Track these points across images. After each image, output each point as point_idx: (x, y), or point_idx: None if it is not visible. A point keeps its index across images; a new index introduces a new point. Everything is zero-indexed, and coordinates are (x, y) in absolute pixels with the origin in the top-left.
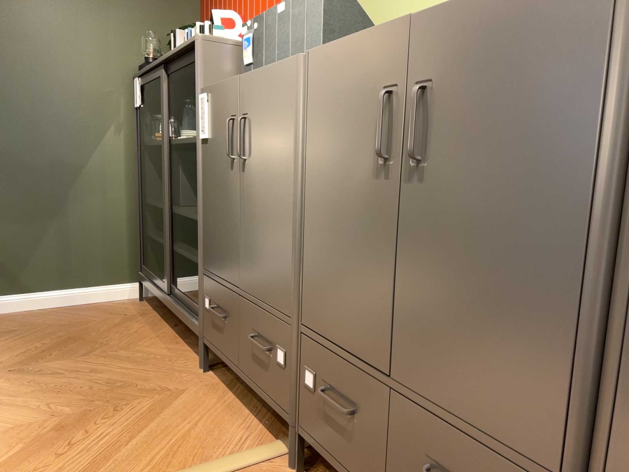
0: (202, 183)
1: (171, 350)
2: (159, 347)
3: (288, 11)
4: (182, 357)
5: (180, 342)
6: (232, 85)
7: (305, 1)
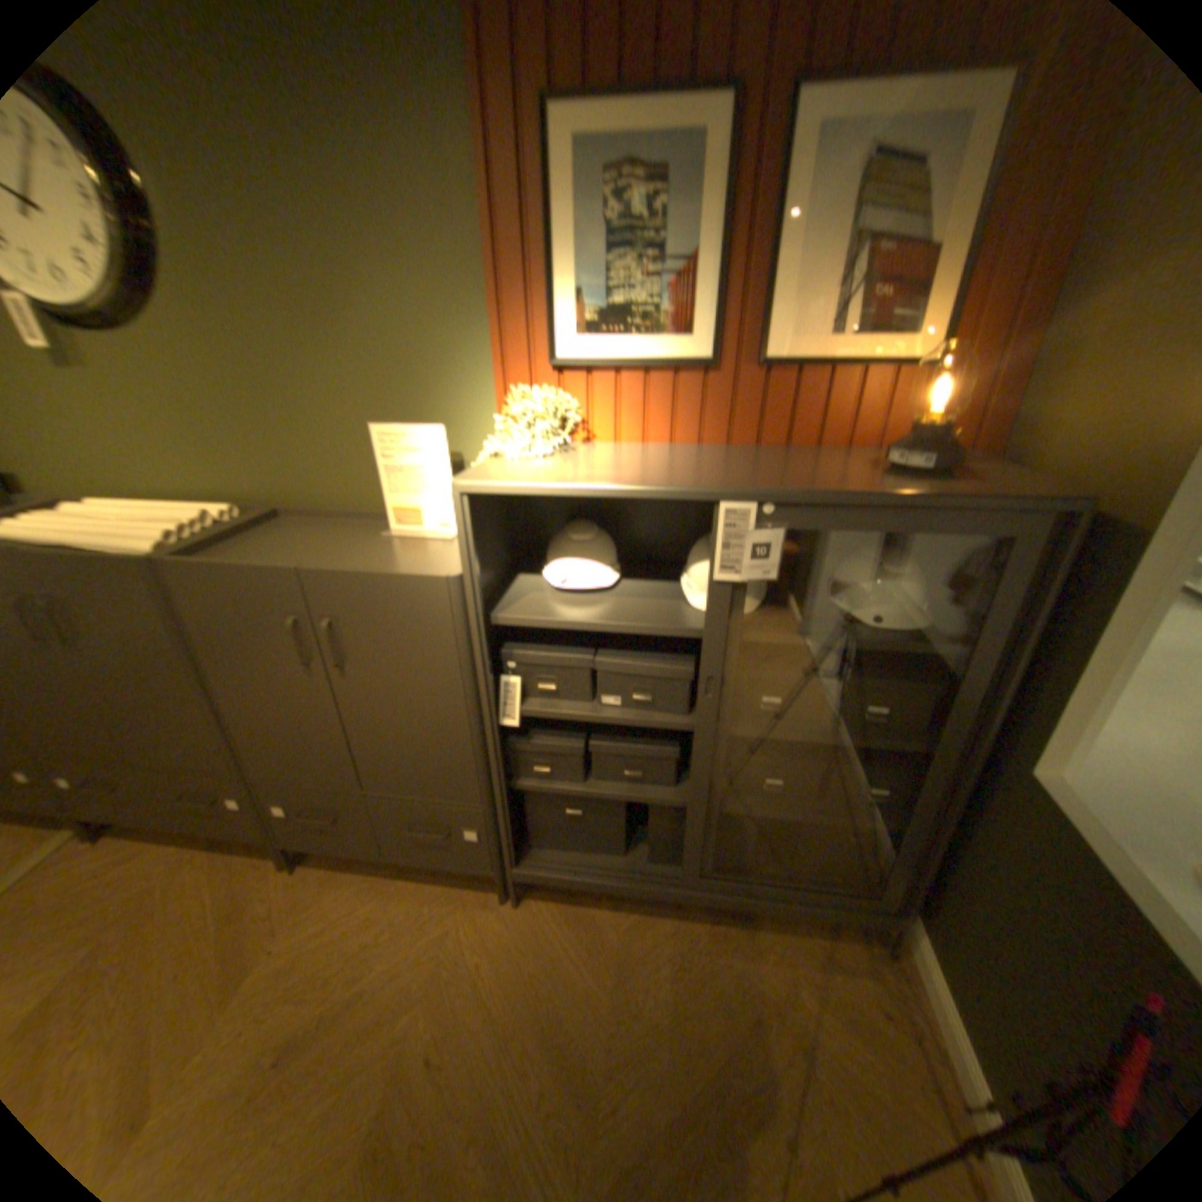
0: None
1: None
2: None
3: None
4: None
5: None
6: None
7: None
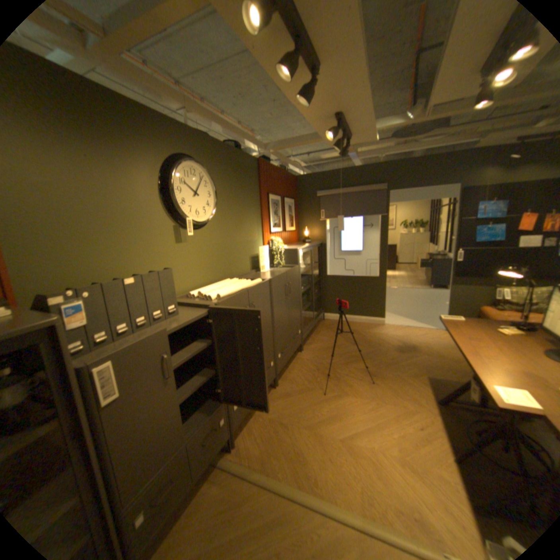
0: (108, 442)
1: None
2: None
3: (139, 281)
4: None
5: None
6: (158, 335)
7: (159, 277)
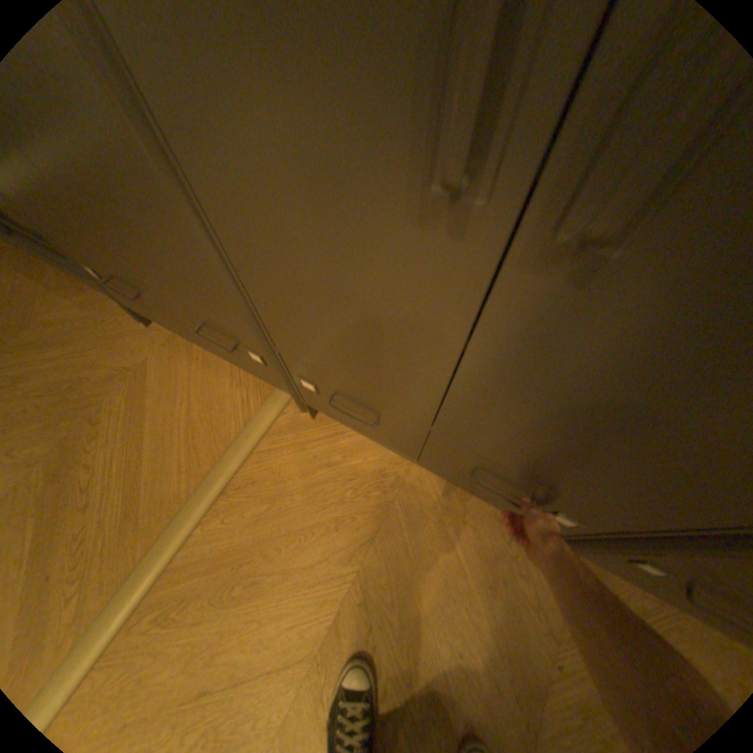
0: None
1: (84, 307)
2: (67, 308)
3: None
4: (106, 313)
5: (85, 288)
6: None
7: None
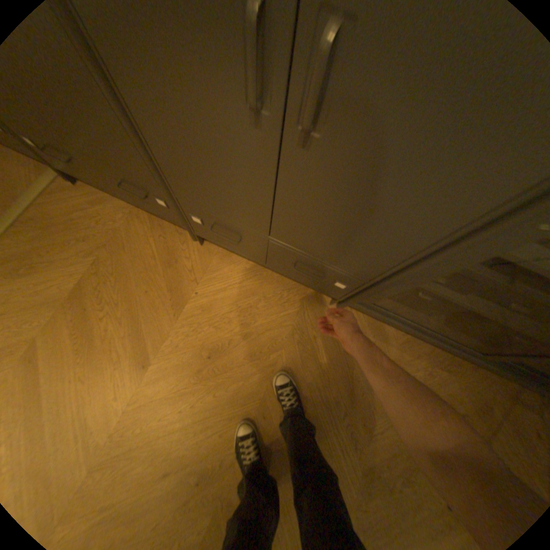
0: None
1: None
2: None
3: None
4: None
5: None
6: None
7: None
